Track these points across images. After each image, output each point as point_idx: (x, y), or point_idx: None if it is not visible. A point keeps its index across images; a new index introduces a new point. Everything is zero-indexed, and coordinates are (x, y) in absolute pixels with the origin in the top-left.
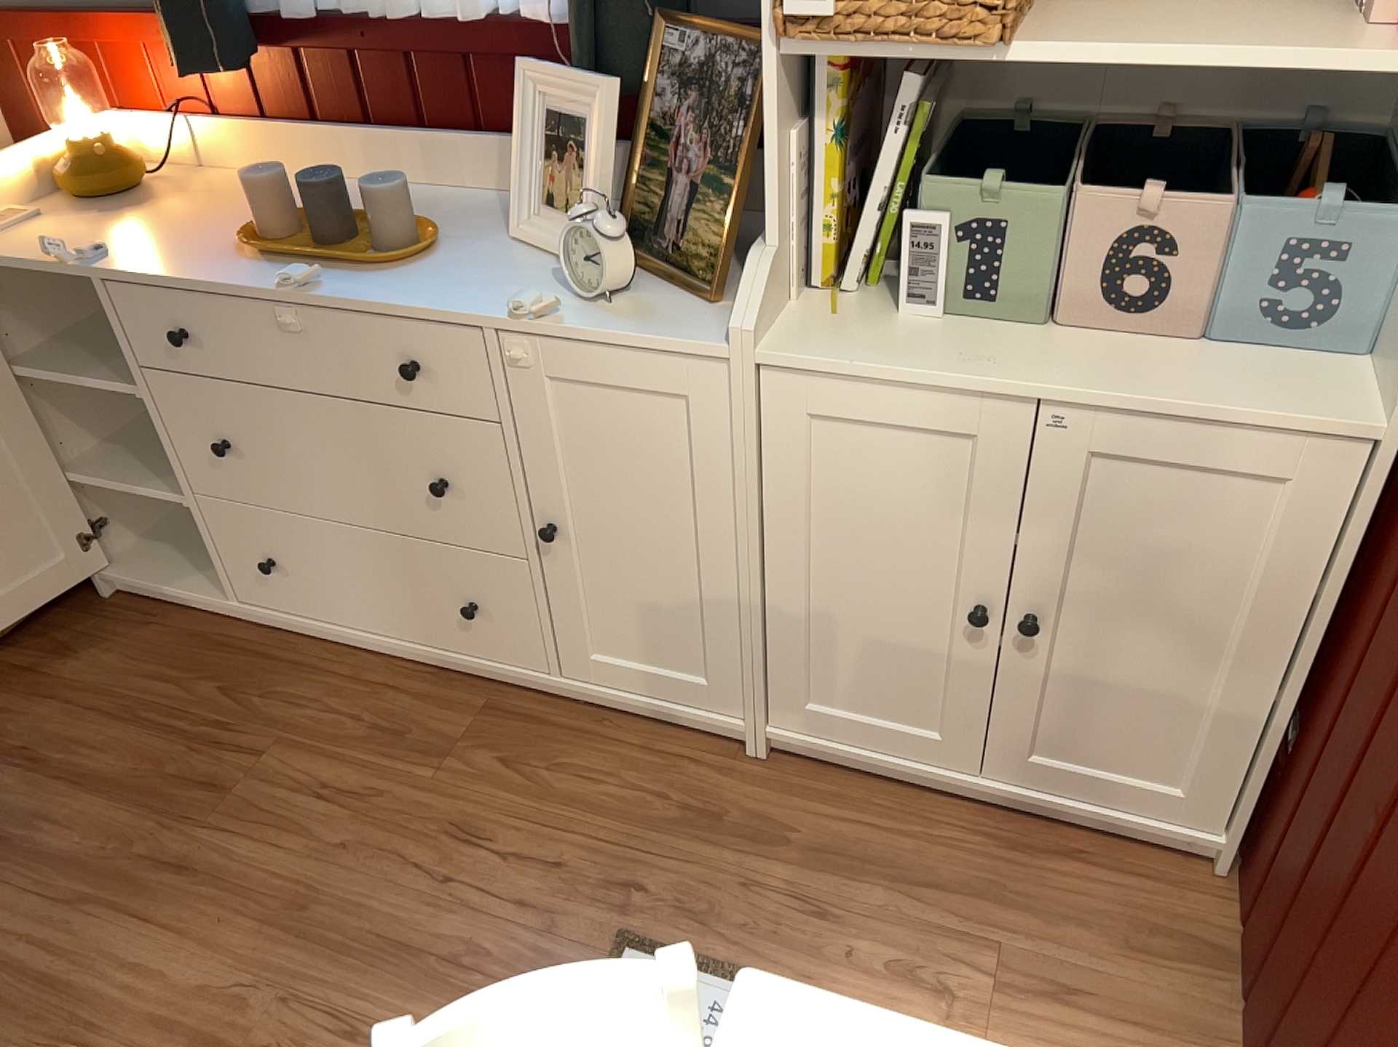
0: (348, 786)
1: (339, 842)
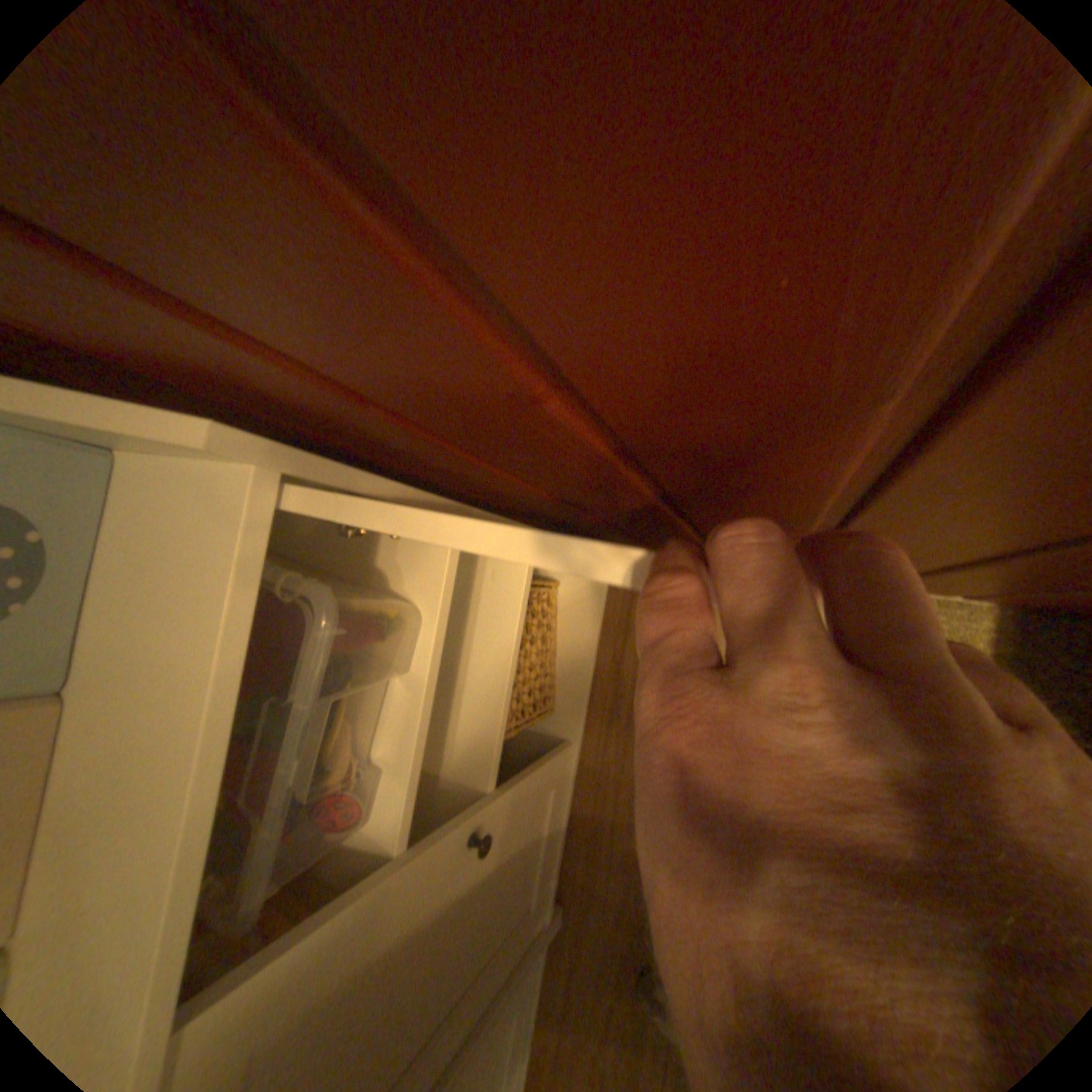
0: None
1: None
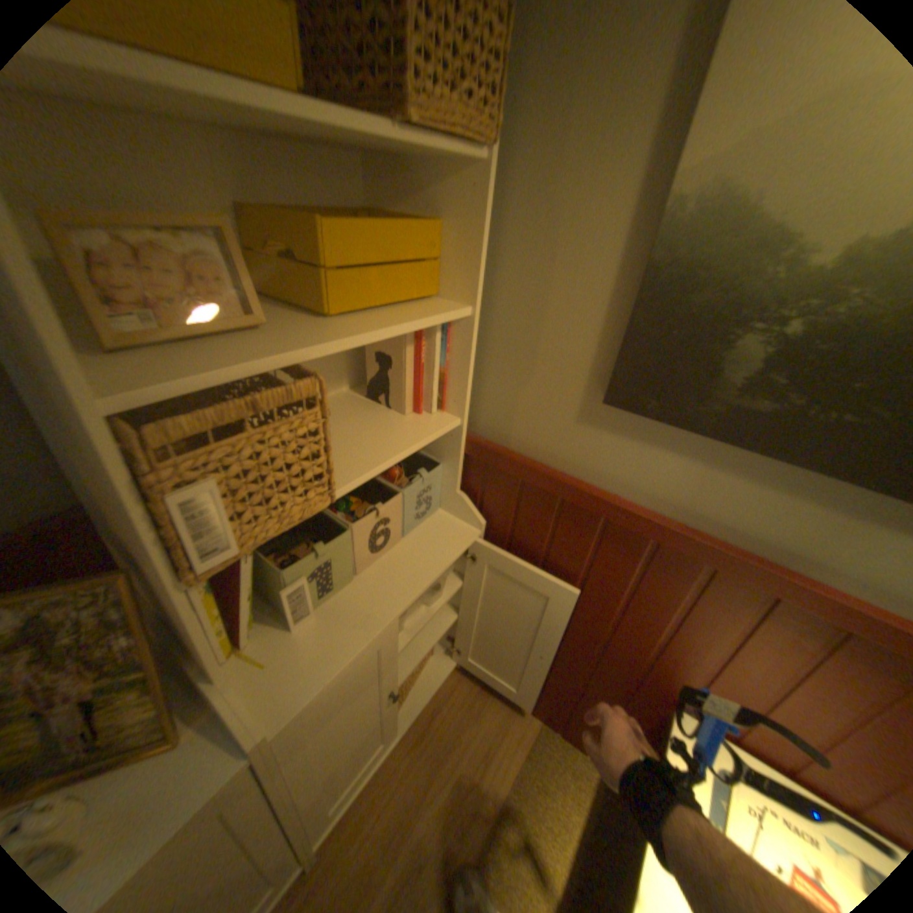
0: None
1: None
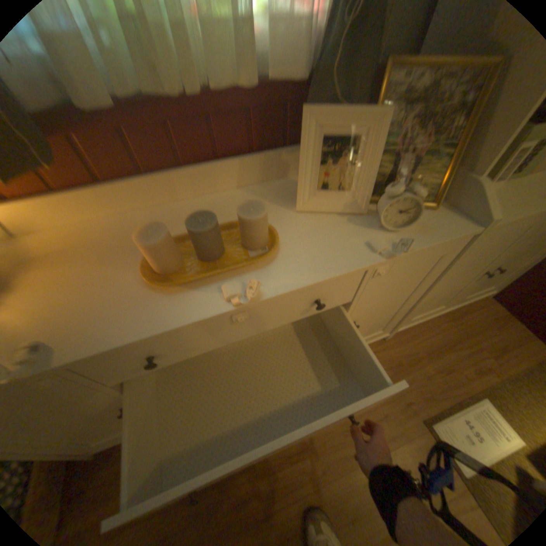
0: (297, 454)
1: (321, 478)
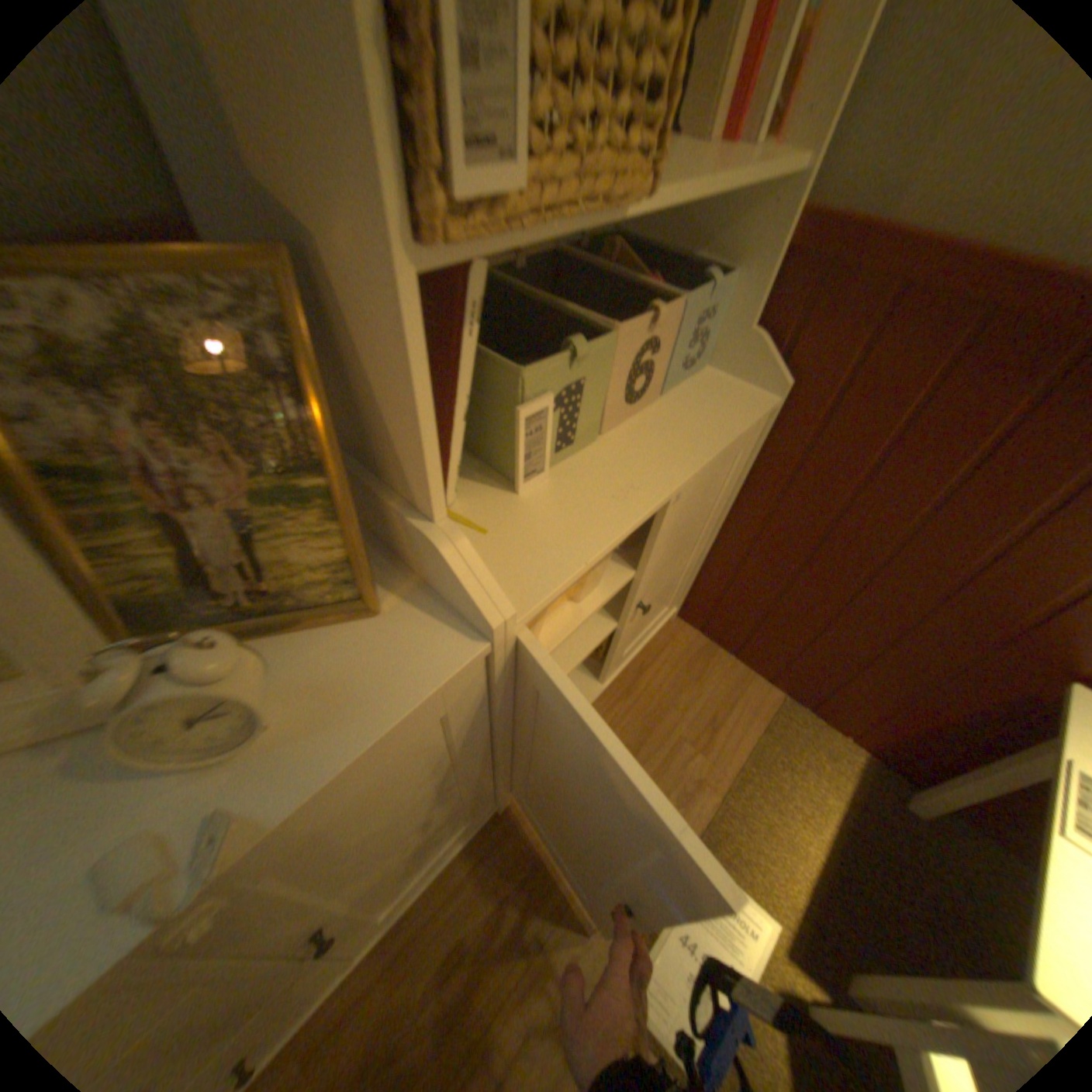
0: None
1: None
